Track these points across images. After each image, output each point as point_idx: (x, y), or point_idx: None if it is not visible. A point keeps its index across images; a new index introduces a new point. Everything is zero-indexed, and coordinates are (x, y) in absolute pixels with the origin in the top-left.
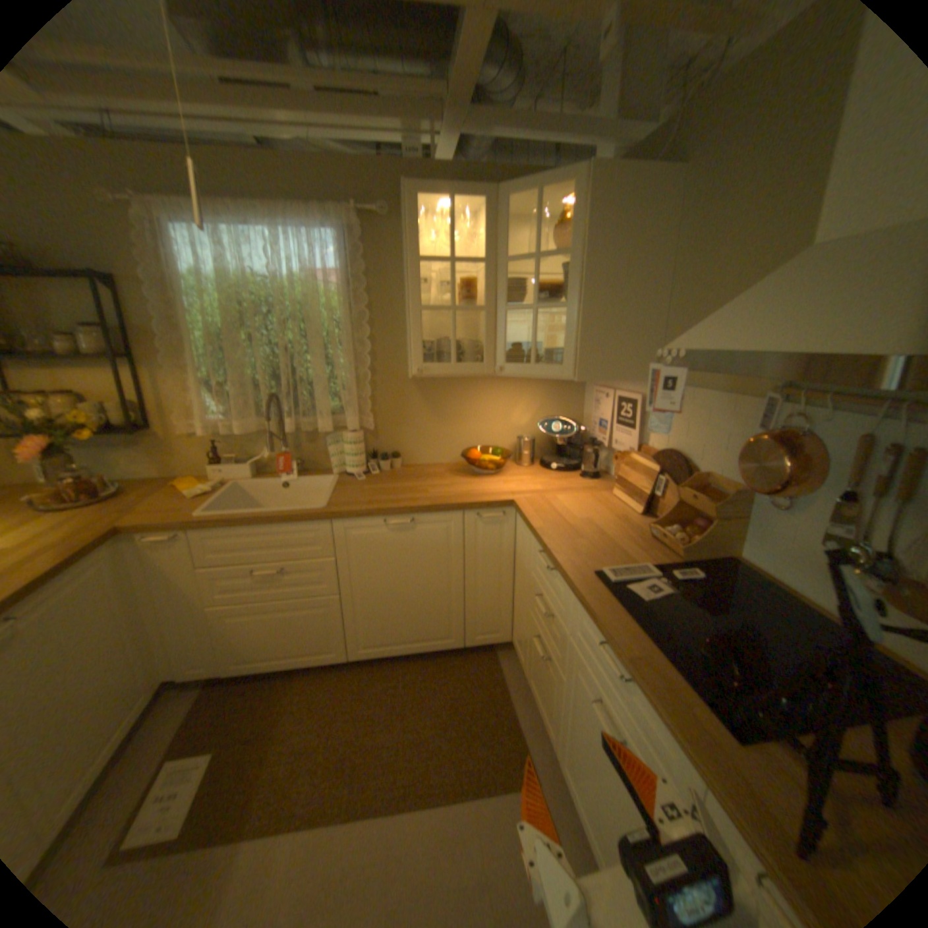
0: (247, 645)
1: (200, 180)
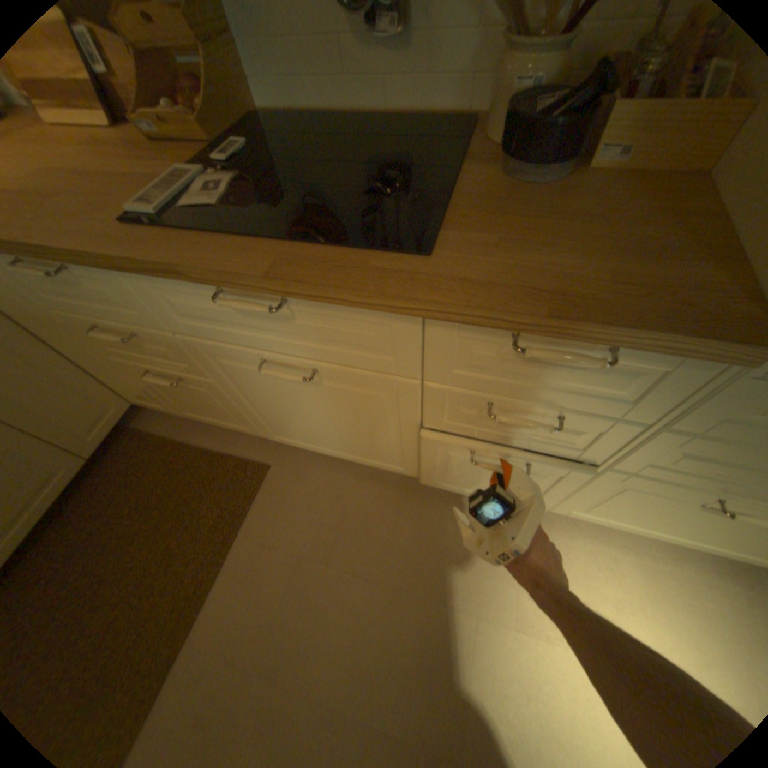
0: None
1: None
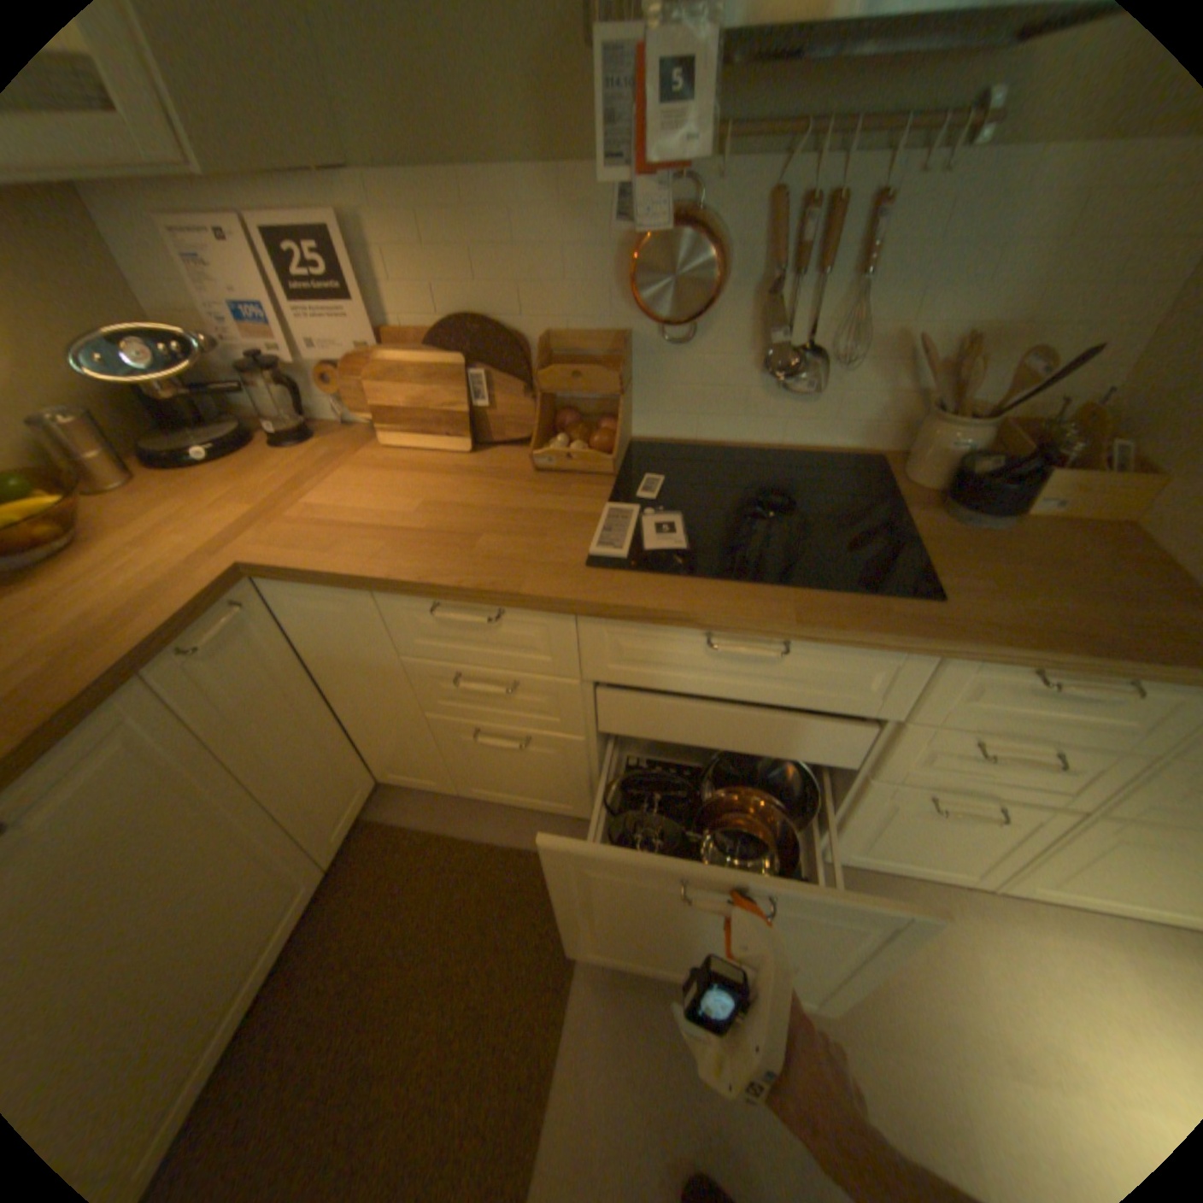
0: None
1: None
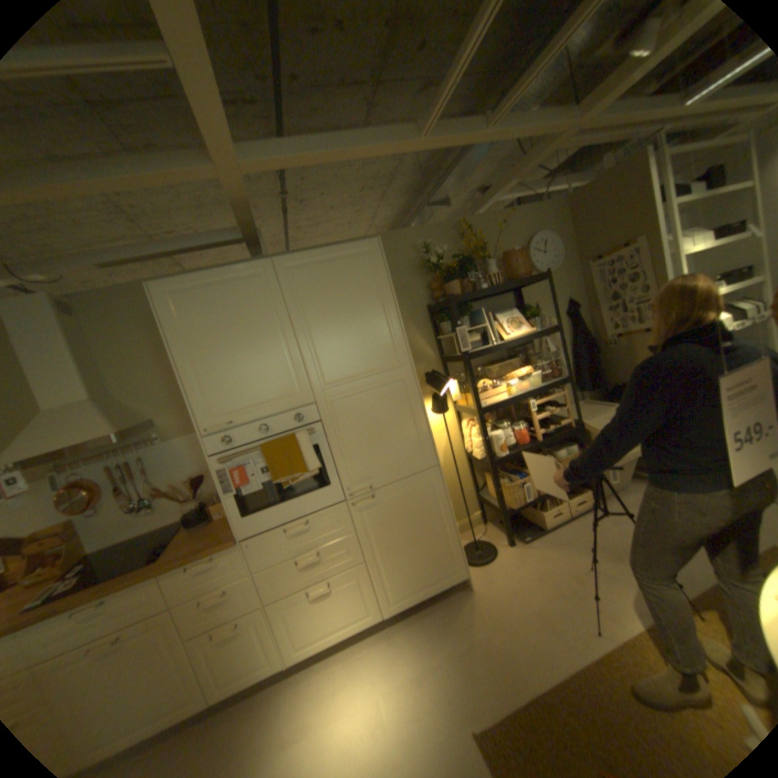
0: None
1: None
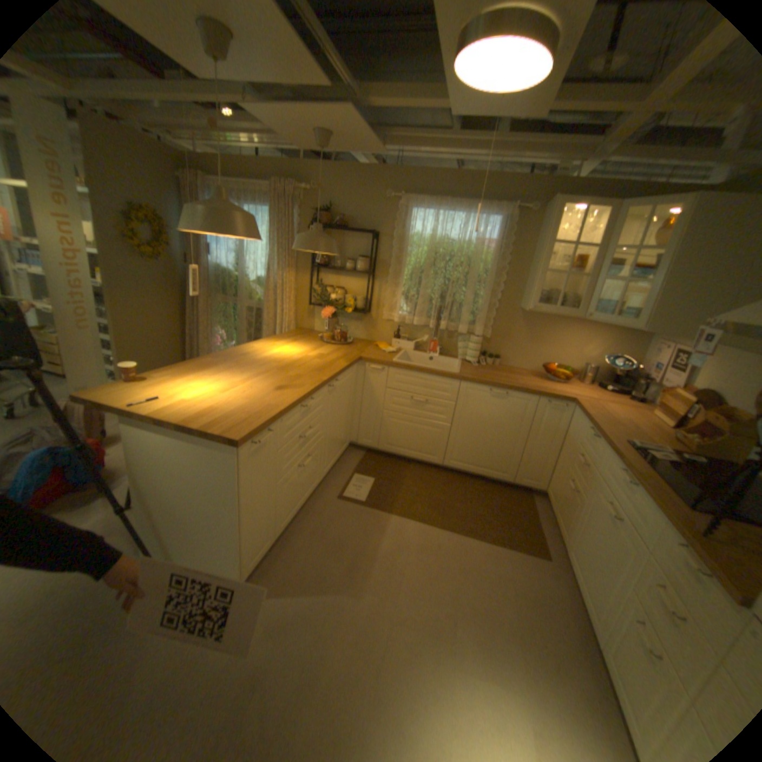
0: (395, 436)
1: (436, 186)
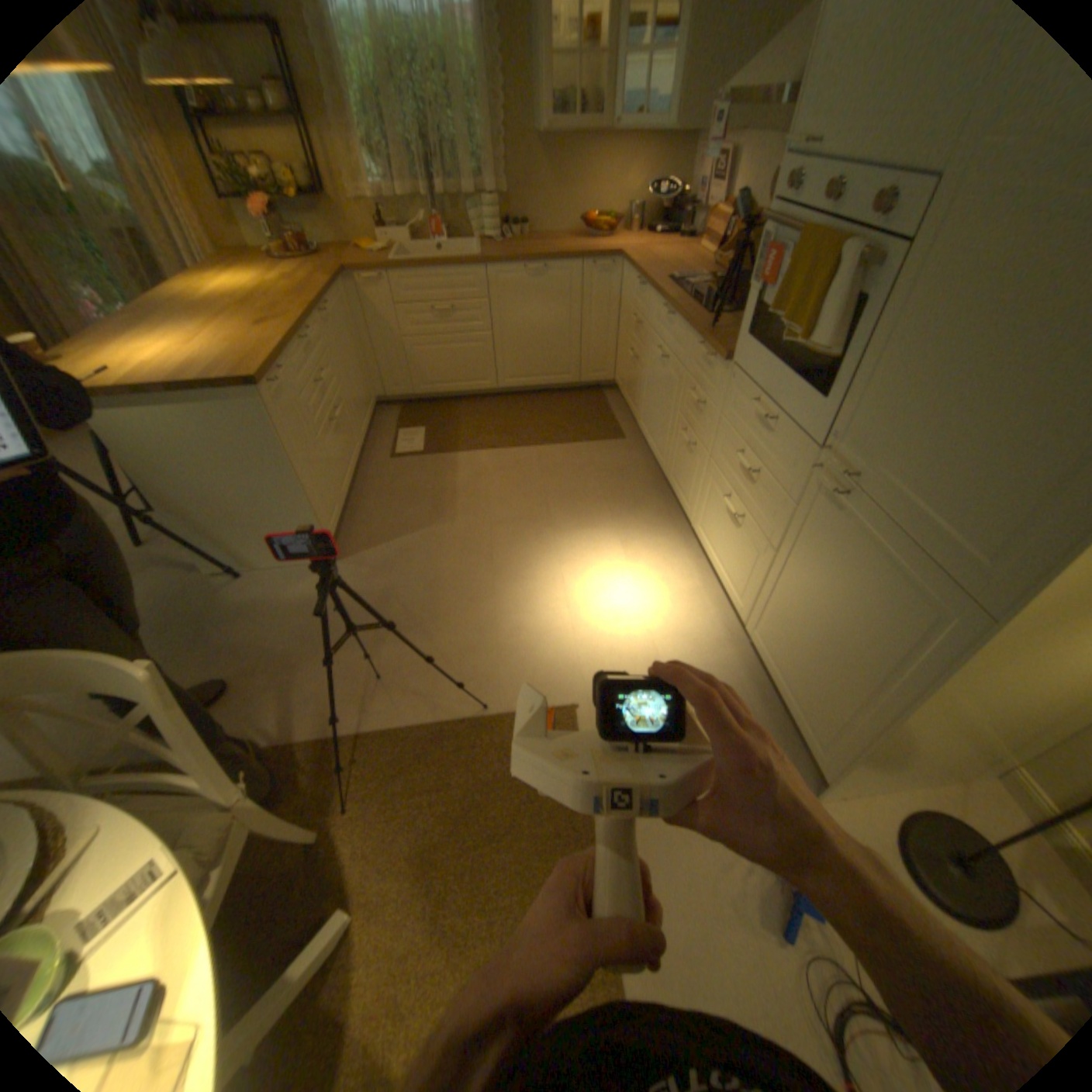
0: (429, 370)
1: None
